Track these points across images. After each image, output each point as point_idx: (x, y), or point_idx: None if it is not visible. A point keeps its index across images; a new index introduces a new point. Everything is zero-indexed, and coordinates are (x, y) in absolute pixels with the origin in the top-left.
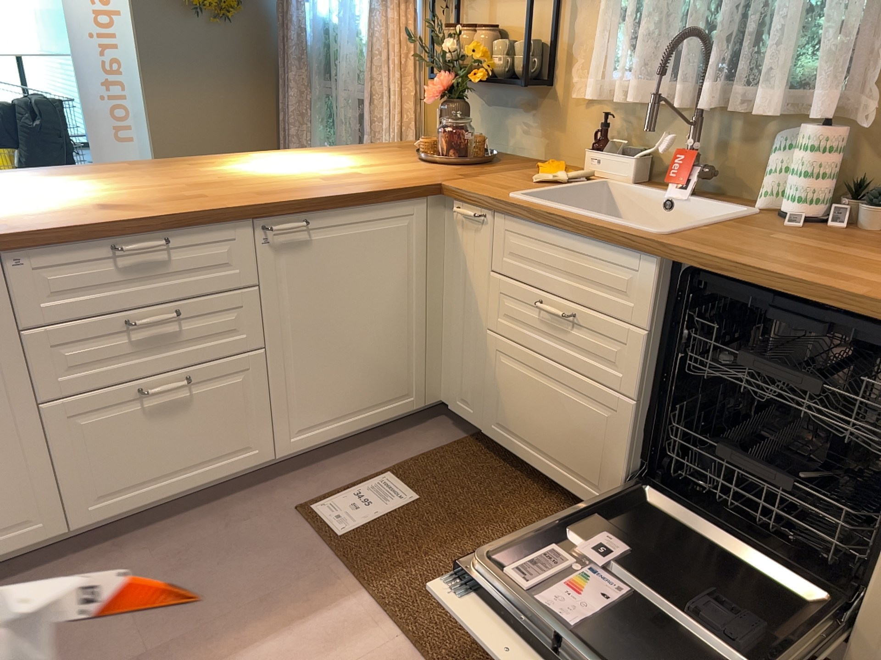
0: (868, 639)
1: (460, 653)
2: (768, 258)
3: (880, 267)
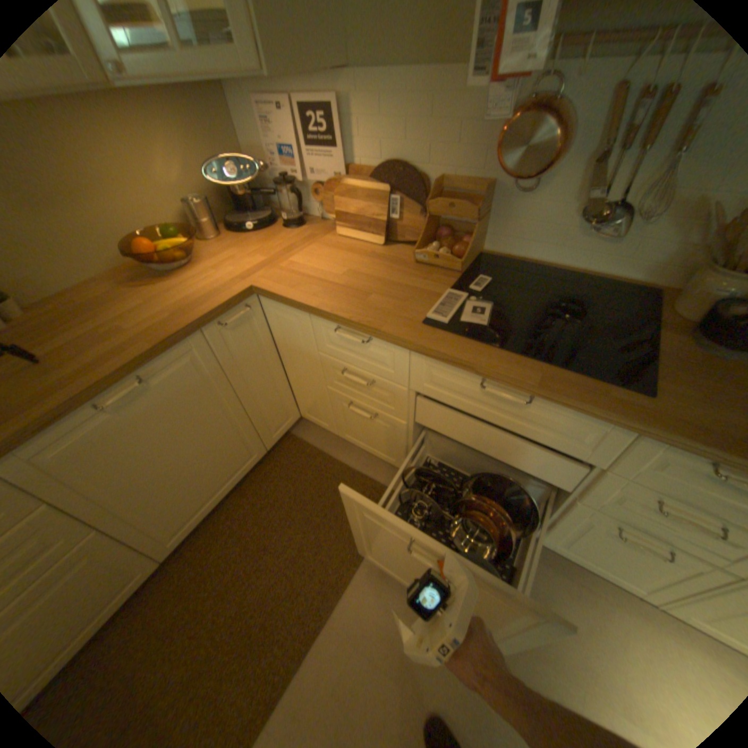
0: (265, 434)
1: (274, 666)
2: (55, 385)
3: (95, 334)
